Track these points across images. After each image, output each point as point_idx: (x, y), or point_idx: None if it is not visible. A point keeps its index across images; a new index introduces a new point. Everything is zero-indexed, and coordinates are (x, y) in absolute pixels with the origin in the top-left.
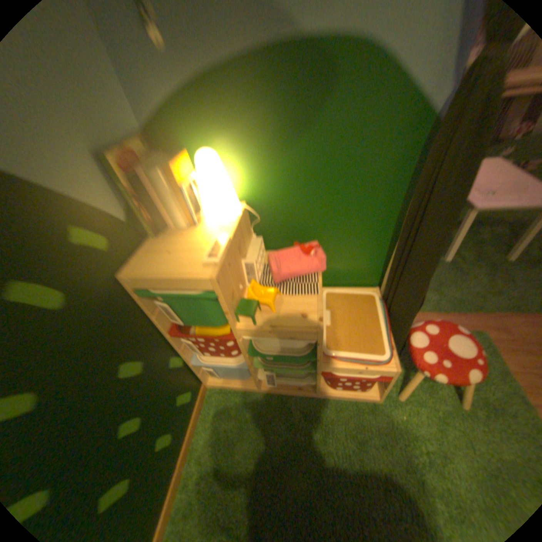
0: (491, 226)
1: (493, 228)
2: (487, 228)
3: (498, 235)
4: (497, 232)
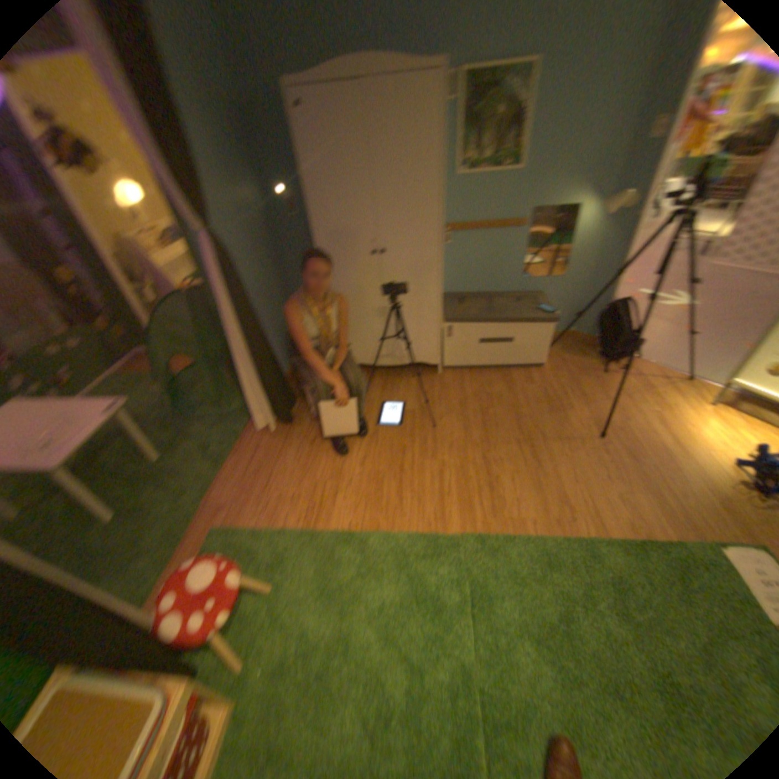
0: (106, 444)
1: (110, 444)
2: (103, 451)
3: (122, 446)
4: (118, 445)
